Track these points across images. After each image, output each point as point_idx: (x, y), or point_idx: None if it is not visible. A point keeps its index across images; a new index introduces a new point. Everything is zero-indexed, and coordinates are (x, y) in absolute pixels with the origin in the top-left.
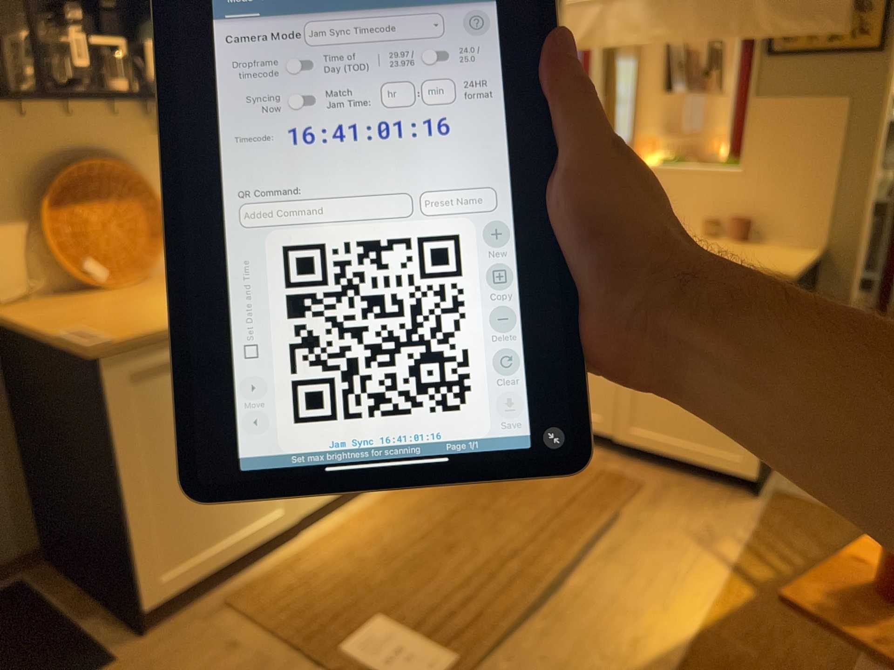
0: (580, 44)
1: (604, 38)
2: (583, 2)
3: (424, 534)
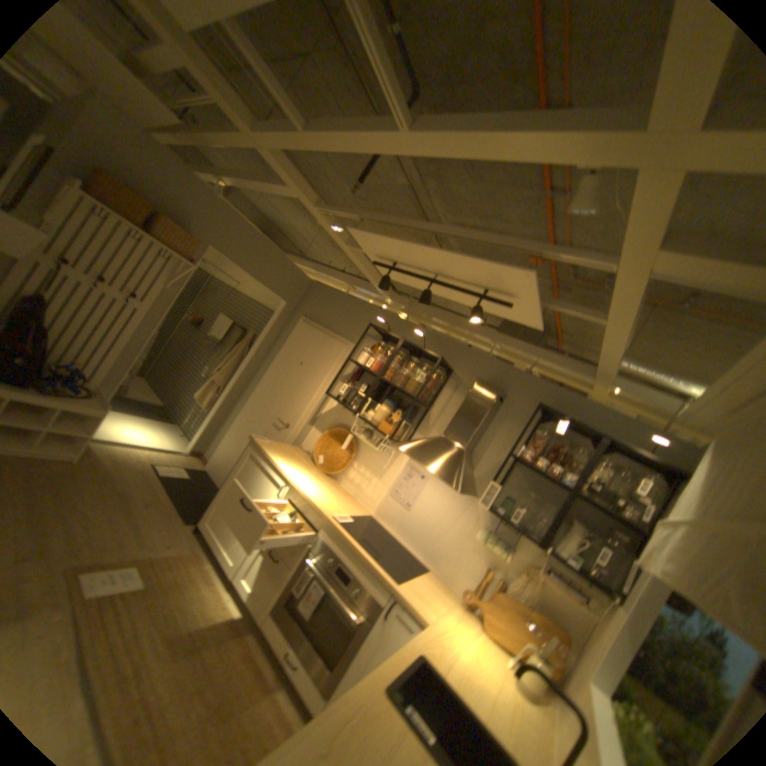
0: (646, 568)
1: (656, 566)
2: (668, 526)
3: (194, 640)
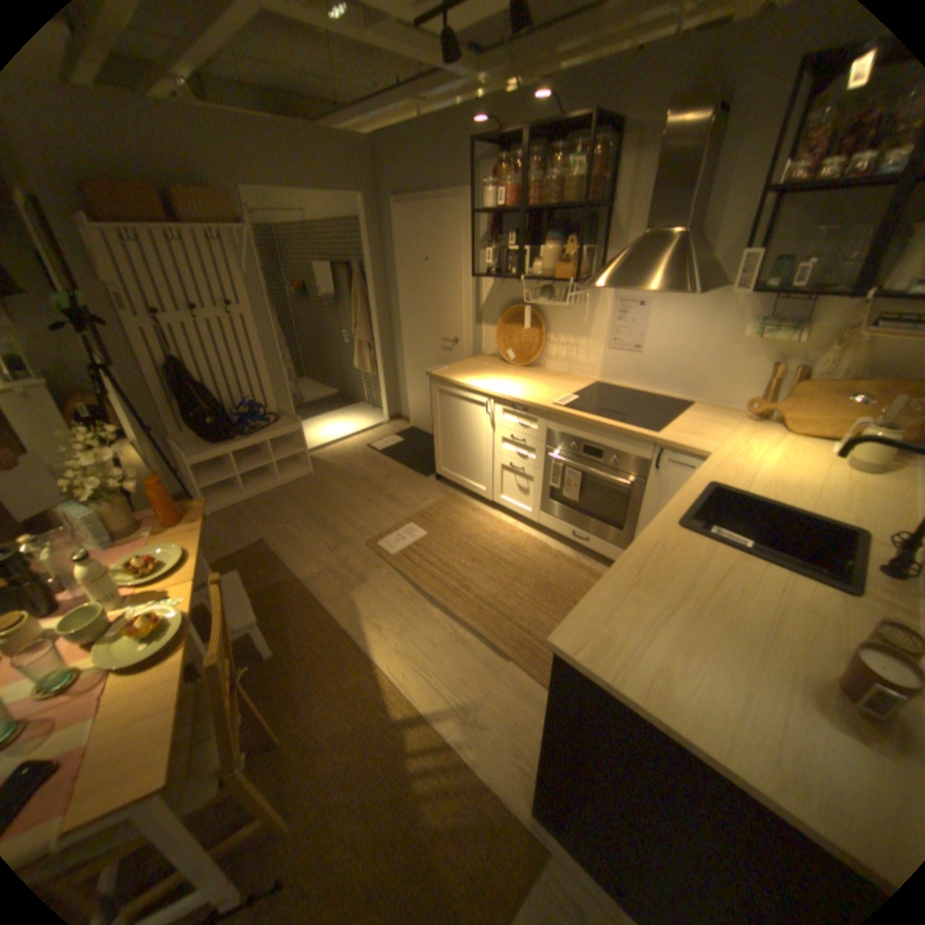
0: None
1: None
2: None
3: (489, 550)
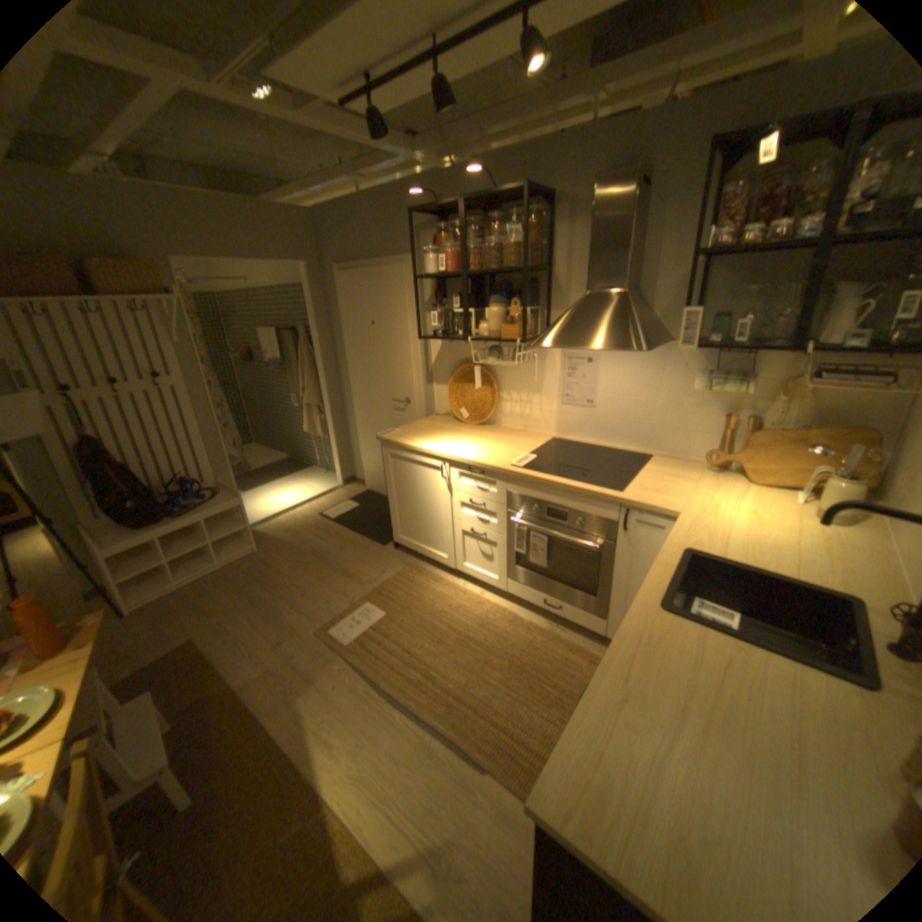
0: None
1: None
2: None
3: (456, 629)
